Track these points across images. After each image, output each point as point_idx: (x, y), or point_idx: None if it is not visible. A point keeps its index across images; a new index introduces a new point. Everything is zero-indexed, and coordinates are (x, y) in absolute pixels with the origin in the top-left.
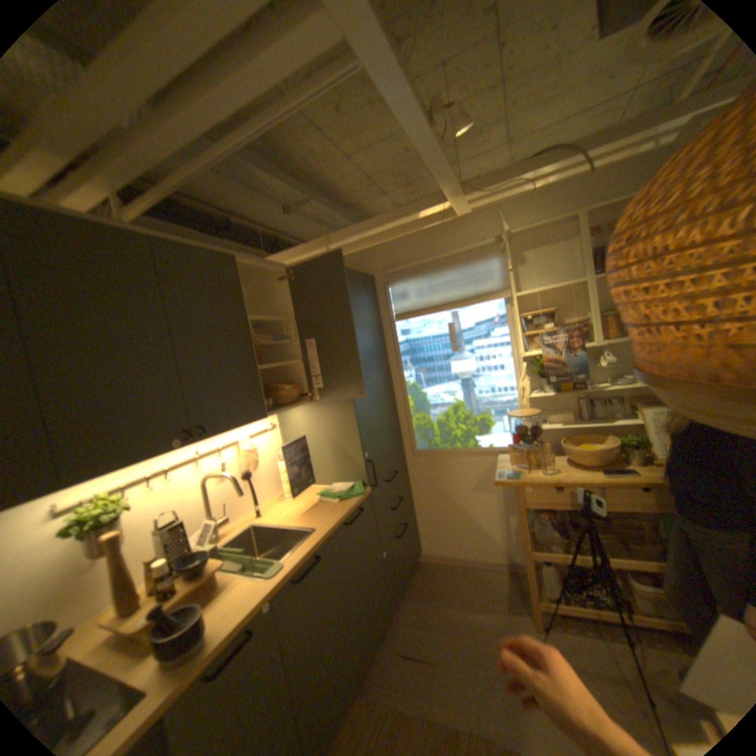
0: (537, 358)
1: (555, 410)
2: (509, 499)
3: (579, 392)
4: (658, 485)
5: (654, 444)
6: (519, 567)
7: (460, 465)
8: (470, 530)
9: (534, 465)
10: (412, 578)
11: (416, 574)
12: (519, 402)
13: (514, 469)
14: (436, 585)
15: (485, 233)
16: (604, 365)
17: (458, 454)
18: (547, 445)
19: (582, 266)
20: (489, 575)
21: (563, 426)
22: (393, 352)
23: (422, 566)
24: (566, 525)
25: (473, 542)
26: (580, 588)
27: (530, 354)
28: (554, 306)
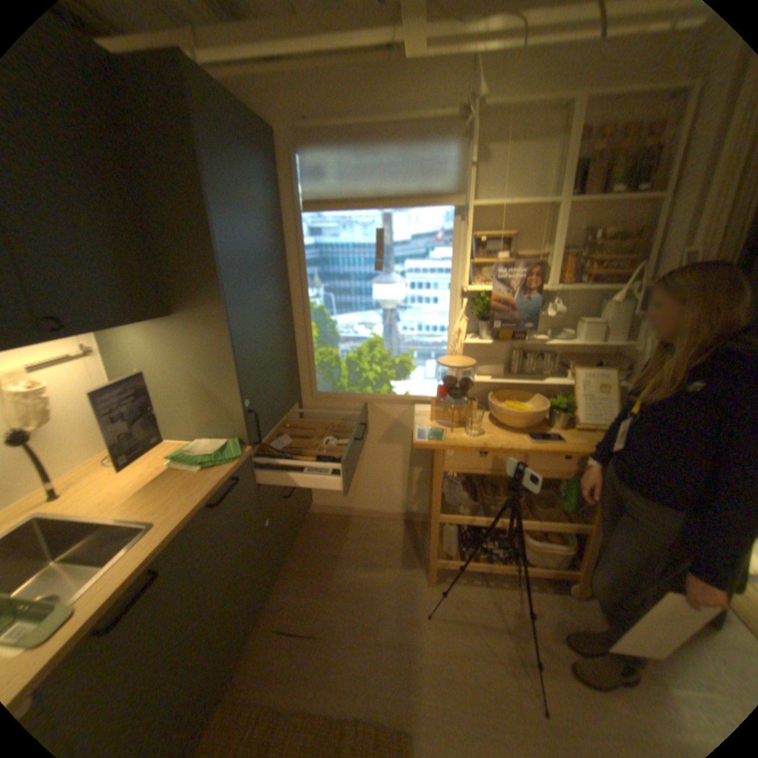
0: (478, 295)
1: (484, 359)
2: (416, 450)
3: (513, 342)
4: (583, 454)
5: (579, 407)
6: (414, 515)
7: (368, 412)
8: (370, 480)
9: (456, 422)
10: (300, 532)
11: (304, 527)
12: (448, 346)
13: (434, 425)
14: (326, 540)
15: (448, 99)
16: (547, 315)
17: (367, 400)
18: (475, 401)
19: (555, 182)
20: (383, 524)
21: (488, 377)
22: (297, 258)
23: (311, 516)
24: (471, 479)
25: (370, 493)
26: (475, 541)
27: (471, 289)
28: (510, 231)
